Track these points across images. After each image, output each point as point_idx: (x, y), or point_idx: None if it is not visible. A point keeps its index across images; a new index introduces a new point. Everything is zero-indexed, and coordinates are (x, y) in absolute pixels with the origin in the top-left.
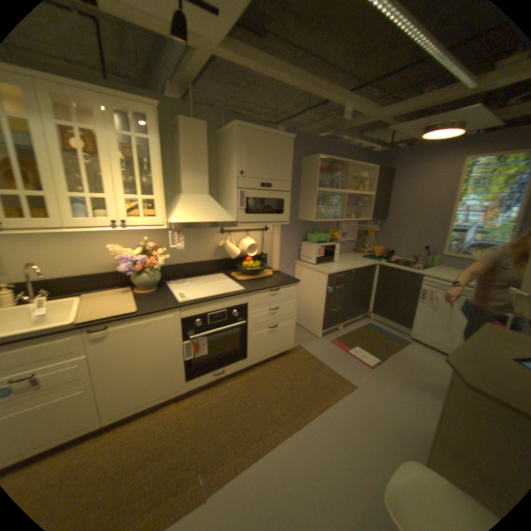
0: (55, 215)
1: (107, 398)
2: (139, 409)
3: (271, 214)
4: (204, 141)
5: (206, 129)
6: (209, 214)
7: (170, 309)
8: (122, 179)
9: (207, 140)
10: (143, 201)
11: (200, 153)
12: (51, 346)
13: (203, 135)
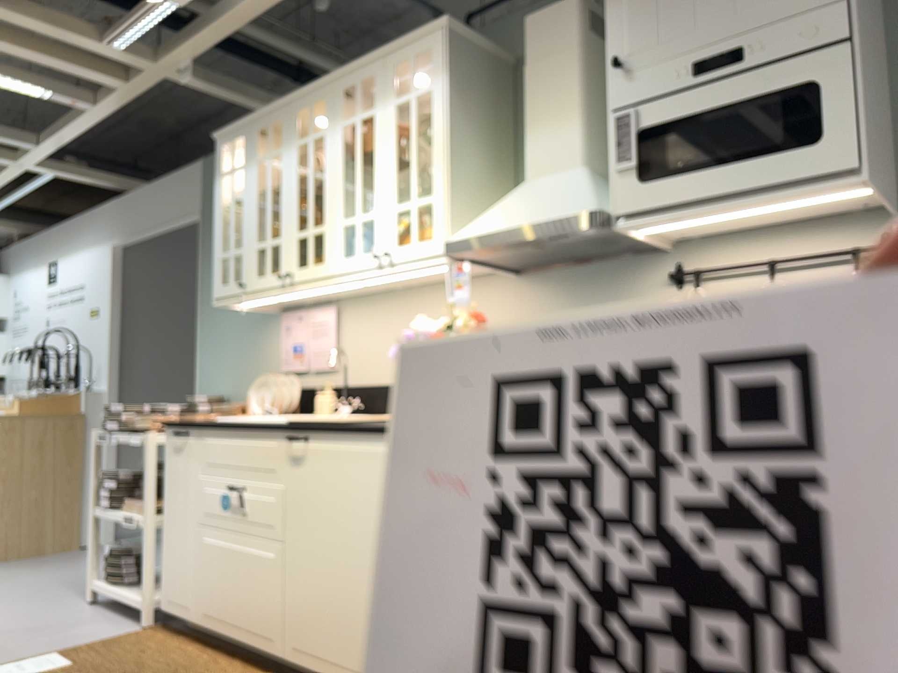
0: (329, 256)
1: (294, 597)
2: (326, 670)
3: (753, 158)
4: (572, 40)
5: (581, 9)
6: (537, 209)
7: (382, 429)
8: (404, 179)
9: (581, 34)
10: (420, 209)
11: (562, 73)
12: (261, 448)
13: (571, 26)
